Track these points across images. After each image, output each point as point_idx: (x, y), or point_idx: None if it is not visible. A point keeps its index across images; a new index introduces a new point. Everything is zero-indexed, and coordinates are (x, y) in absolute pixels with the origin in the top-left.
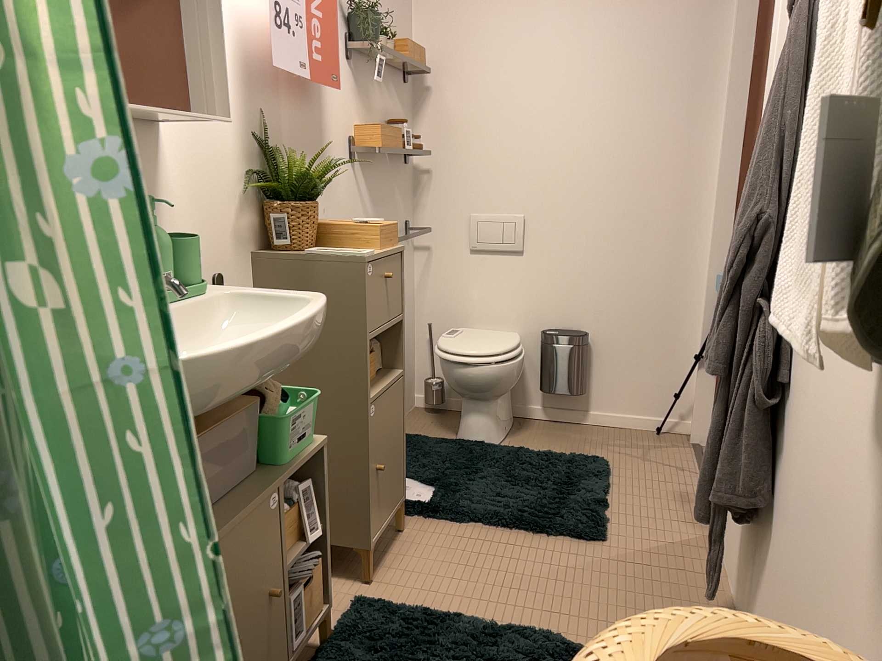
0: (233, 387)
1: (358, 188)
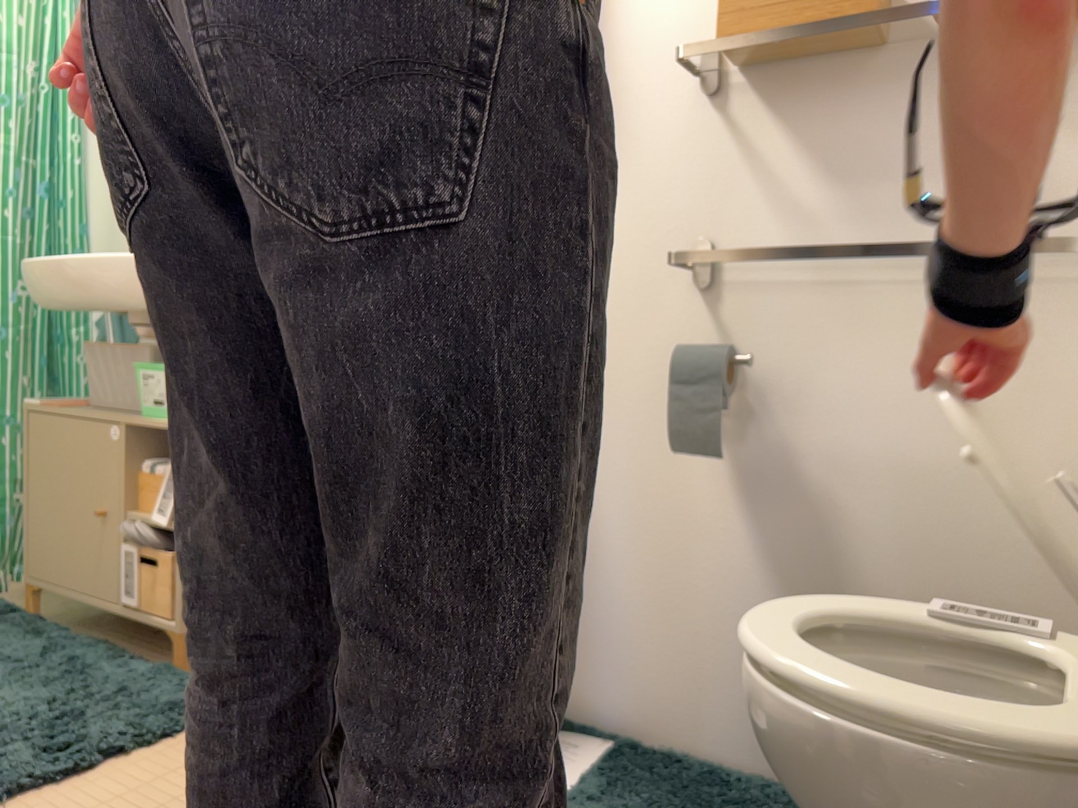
0: (42, 295)
1: (733, 145)
